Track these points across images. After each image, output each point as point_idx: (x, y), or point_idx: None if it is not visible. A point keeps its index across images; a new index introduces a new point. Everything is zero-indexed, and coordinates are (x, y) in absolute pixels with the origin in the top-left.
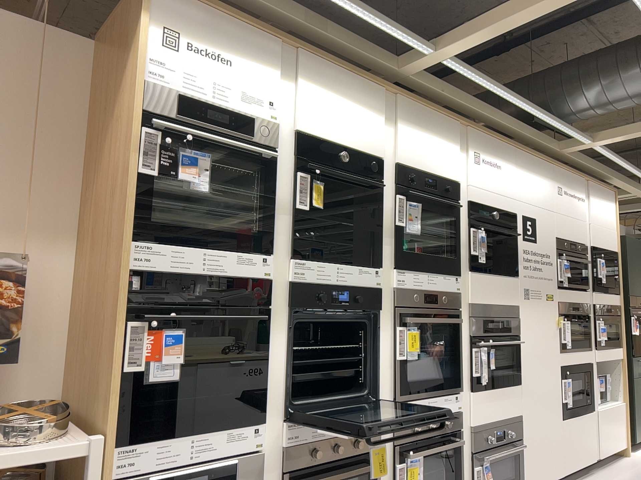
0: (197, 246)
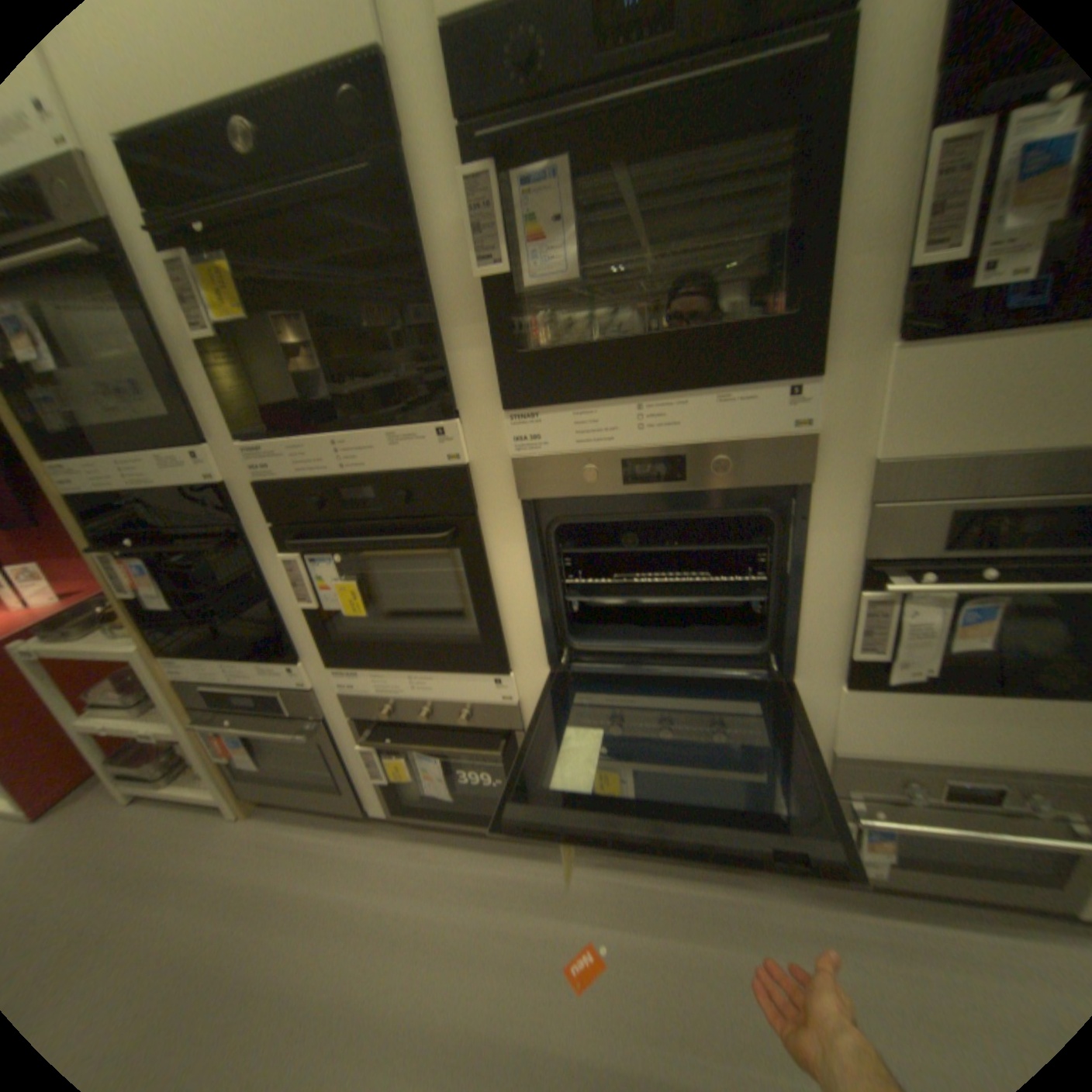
0: (96, 455)
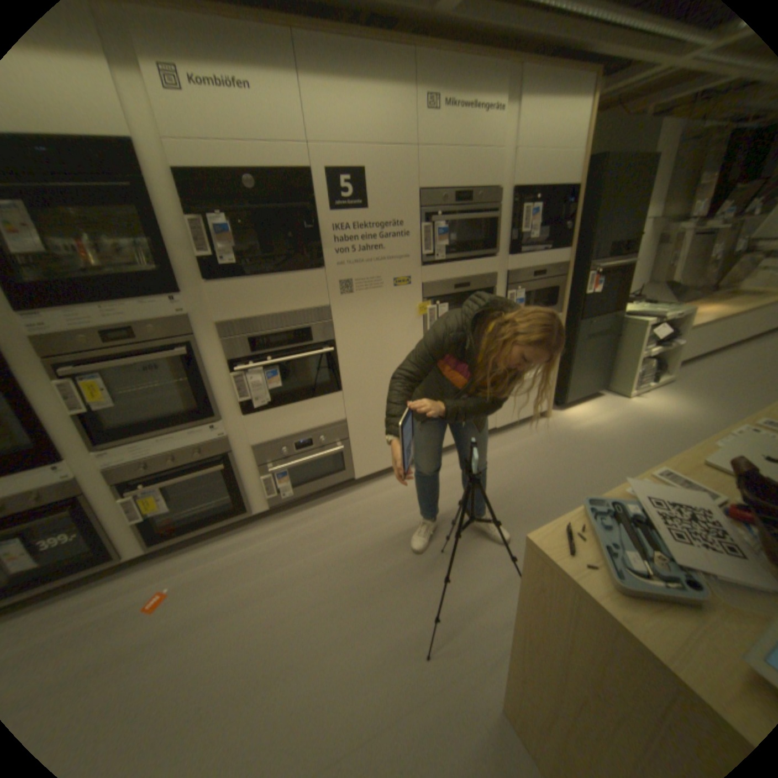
0: None
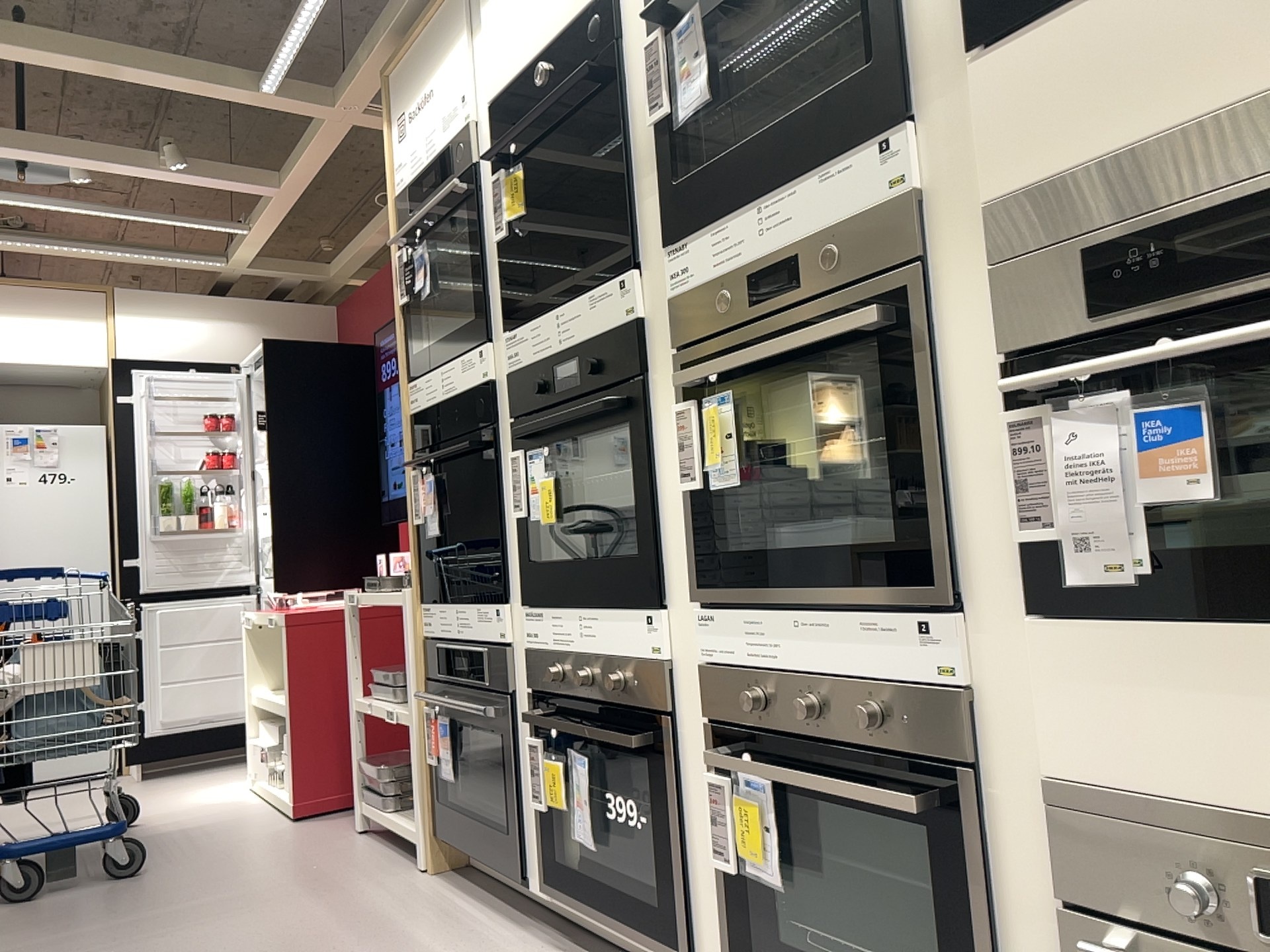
0: (433, 368)
